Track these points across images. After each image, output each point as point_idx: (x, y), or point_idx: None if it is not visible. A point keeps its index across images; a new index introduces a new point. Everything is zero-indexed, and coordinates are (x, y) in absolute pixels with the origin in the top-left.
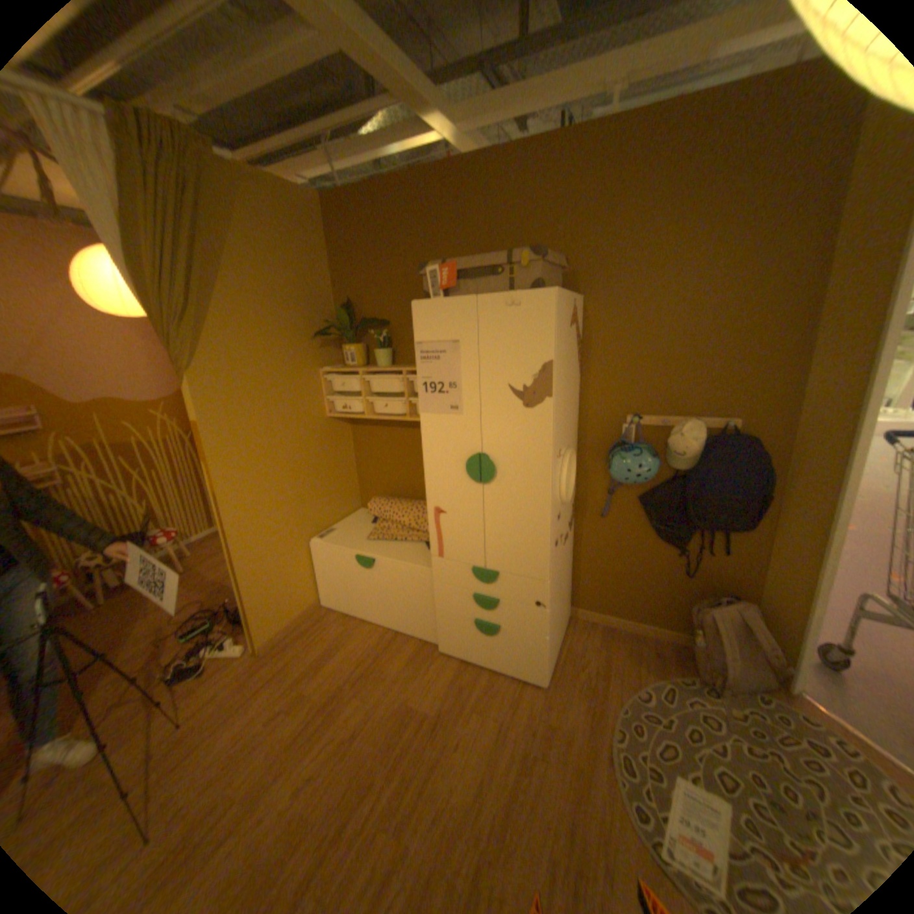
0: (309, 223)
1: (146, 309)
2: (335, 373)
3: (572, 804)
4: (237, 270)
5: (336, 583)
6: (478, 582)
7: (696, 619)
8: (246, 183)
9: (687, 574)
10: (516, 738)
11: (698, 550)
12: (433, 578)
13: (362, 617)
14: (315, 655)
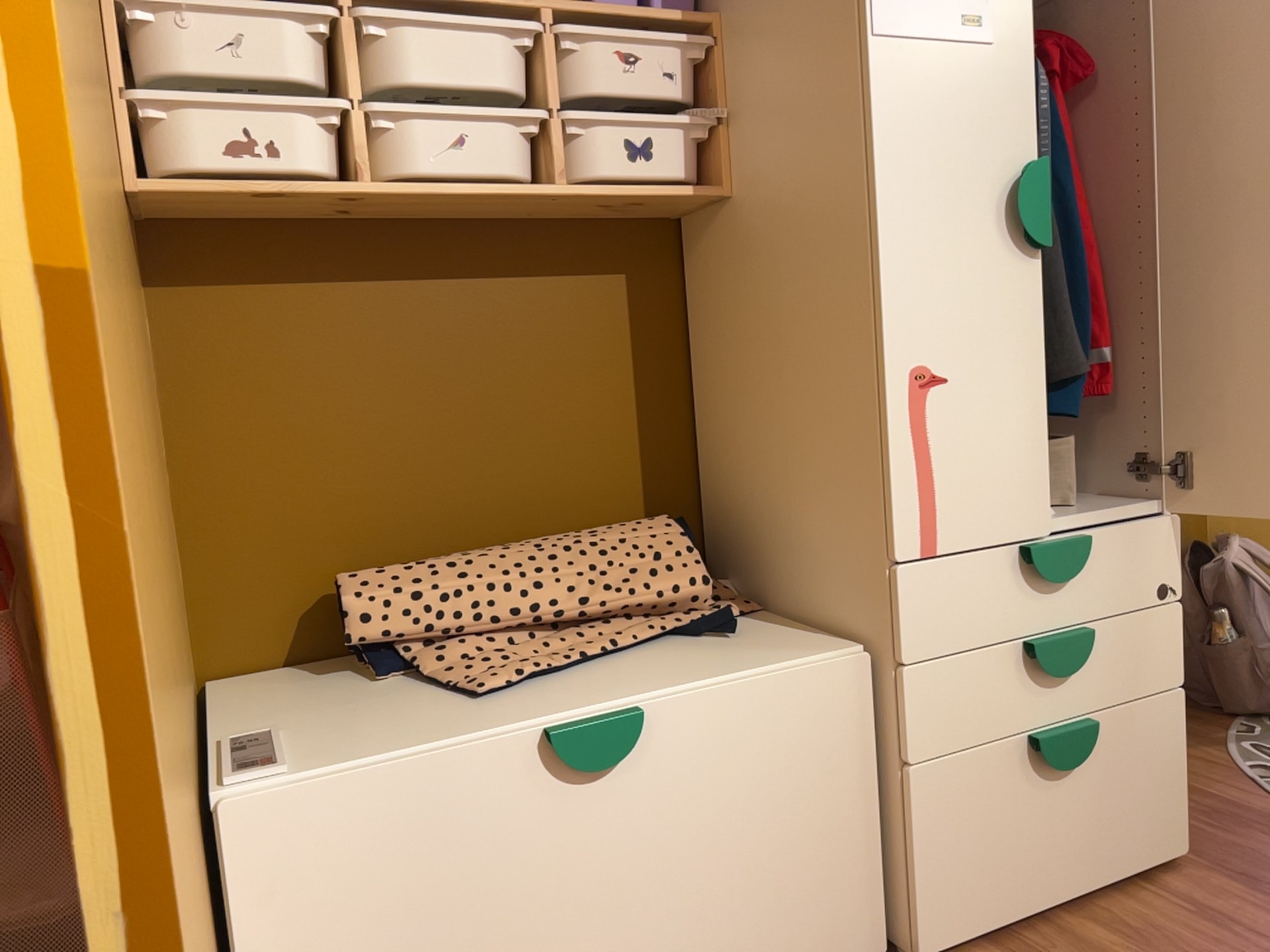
0: None
1: None
2: None
3: None
4: None
5: None
6: (1033, 594)
7: None
8: None
9: None
10: None
11: None
12: (904, 653)
13: None
14: None
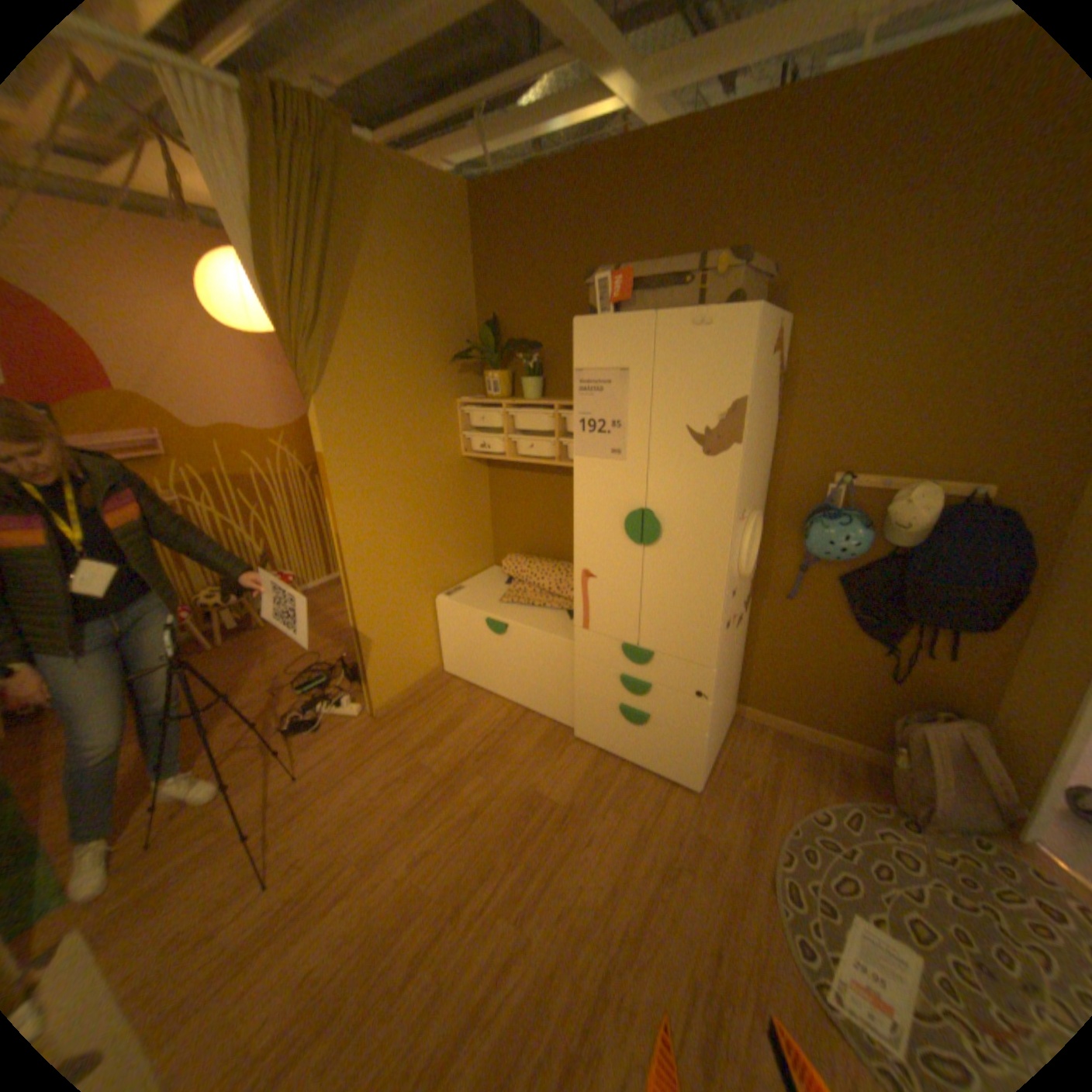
0: (454, 220)
1: (274, 322)
2: (474, 405)
3: (721, 925)
4: (371, 277)
5: (462, 648)
6: (627, 662)
7: (900, 734)
8: (385, 171)
9: (893, 679)
10: (659, 843)
11: (912, 650)
12: (574, 652)
13: (489, 688)
14: (436, 724)
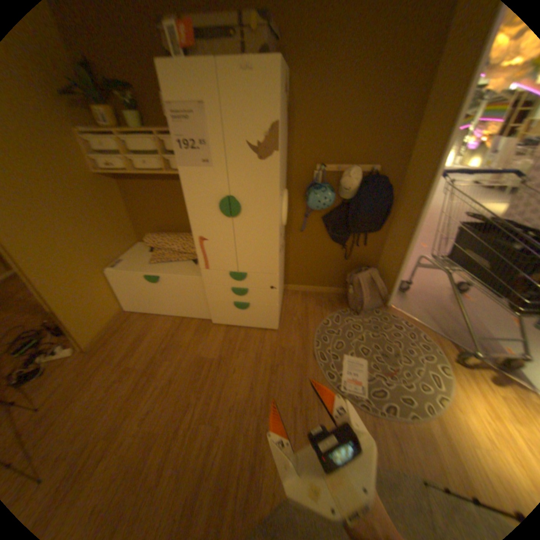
0: None
1: None
2: (88, 132)
3: (298, 380)
4: None
5: (131, 295)
6: (233, 280)
7: (346, 279)
8: None
9: (343, 258)
10: (265, 358)
11: (350, 244)
12: (202, 282)
13: (156, 312)
14: (129, 342)
